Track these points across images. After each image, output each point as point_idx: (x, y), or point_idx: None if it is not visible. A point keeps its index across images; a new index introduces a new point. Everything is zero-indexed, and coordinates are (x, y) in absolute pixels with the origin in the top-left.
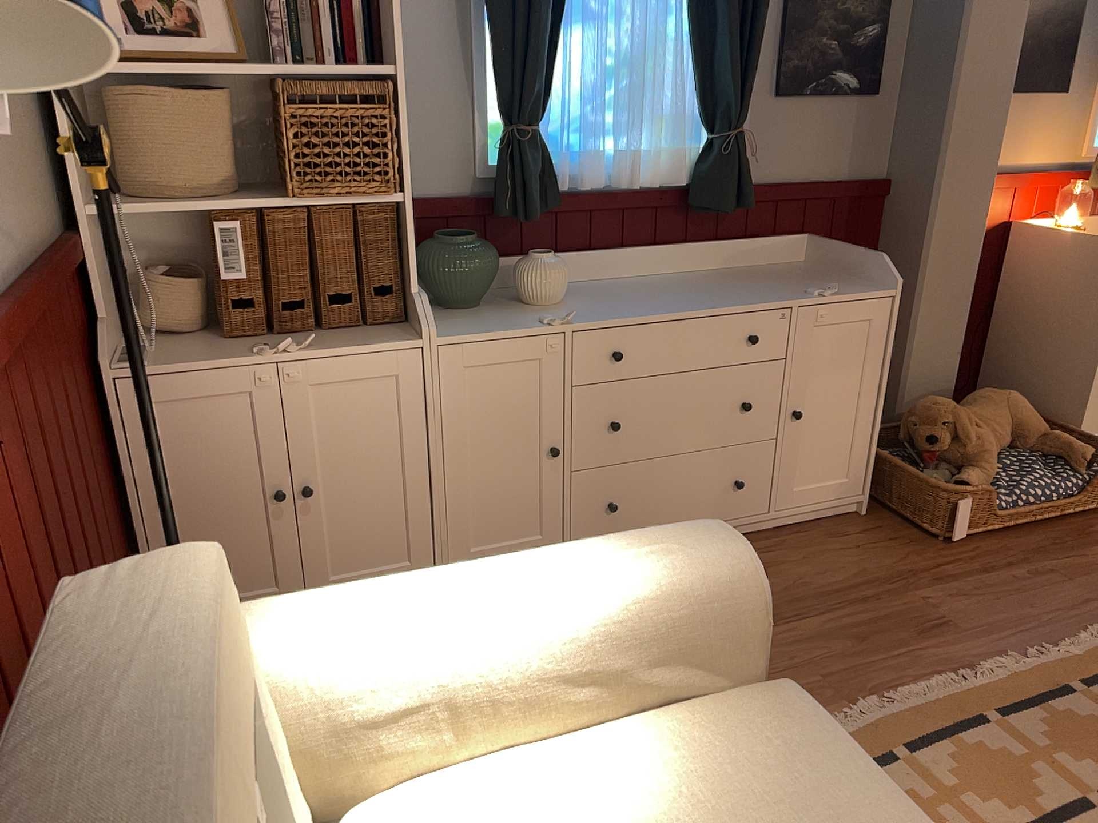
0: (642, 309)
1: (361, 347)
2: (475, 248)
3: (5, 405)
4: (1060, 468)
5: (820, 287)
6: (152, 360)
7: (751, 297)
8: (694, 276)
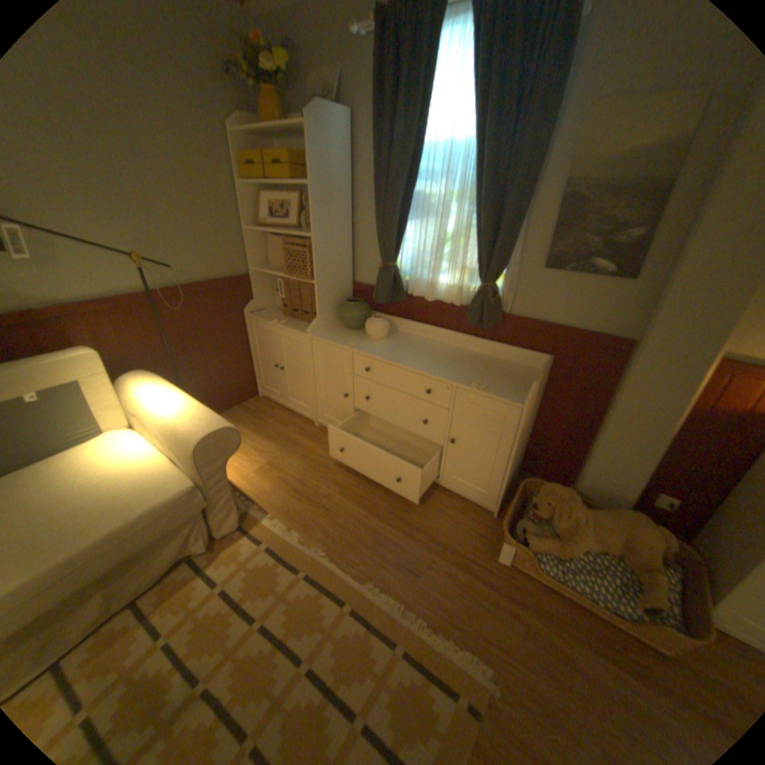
0: (389, 356)
1: (296, 330)
2: (350, 308)
3: (152, 312)
4: (630, 597)
5: (488, 384)
6: (258, 314)
7: (444, 372)
8: (464, 353)
